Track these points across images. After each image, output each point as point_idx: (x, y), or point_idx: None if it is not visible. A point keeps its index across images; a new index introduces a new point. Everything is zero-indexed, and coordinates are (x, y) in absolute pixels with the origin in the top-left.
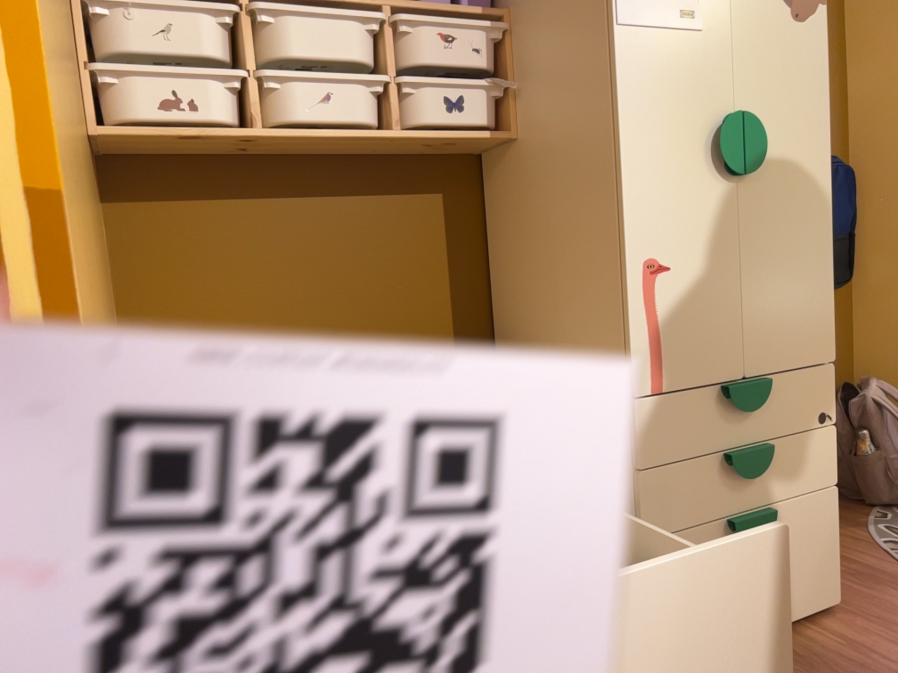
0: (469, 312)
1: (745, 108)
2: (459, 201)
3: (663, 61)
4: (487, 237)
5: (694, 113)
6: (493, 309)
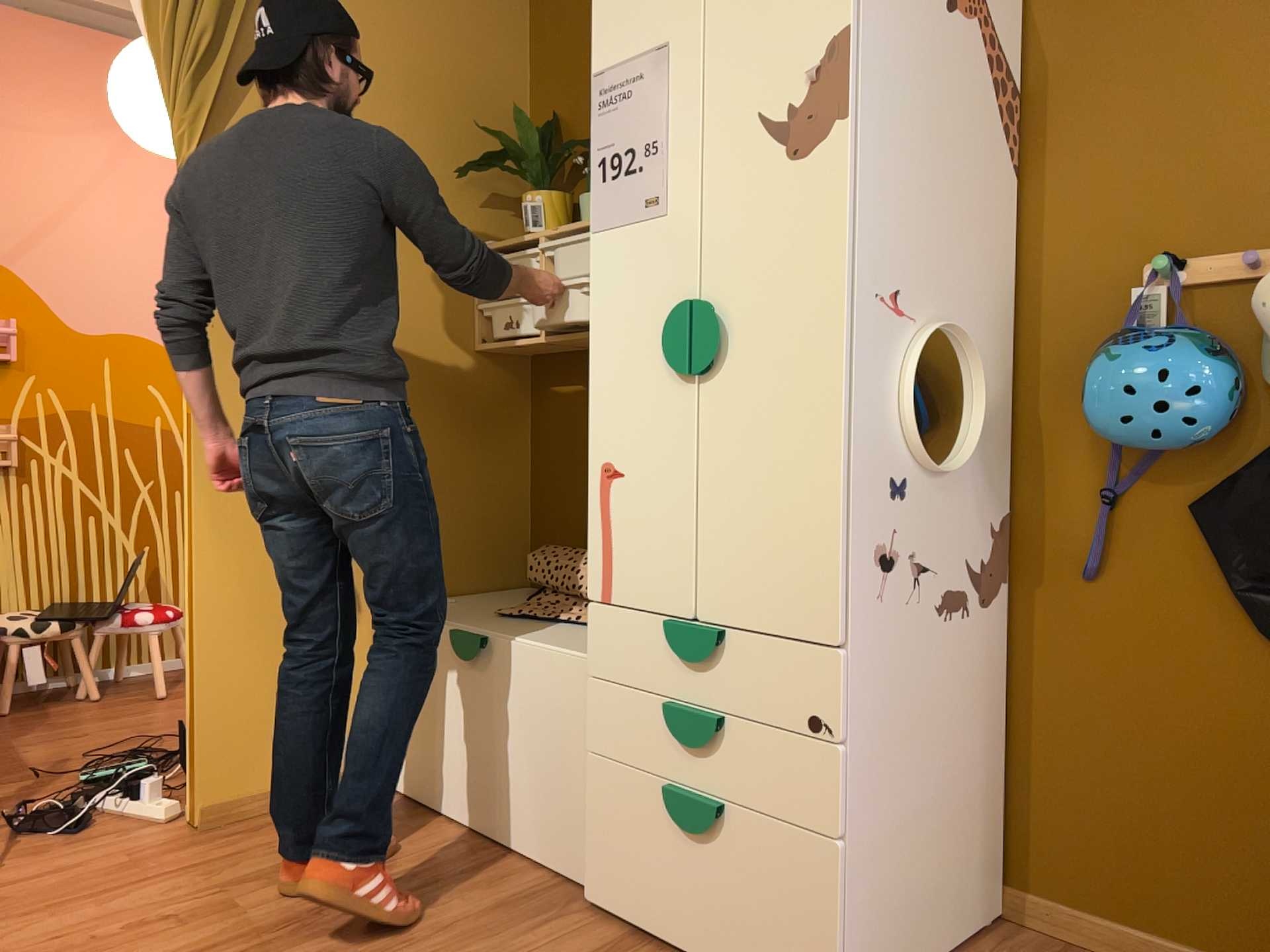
0: None
1: (713, 291)
2: None
3: (628, 257)
4: None
5: (654, 306)
6: None
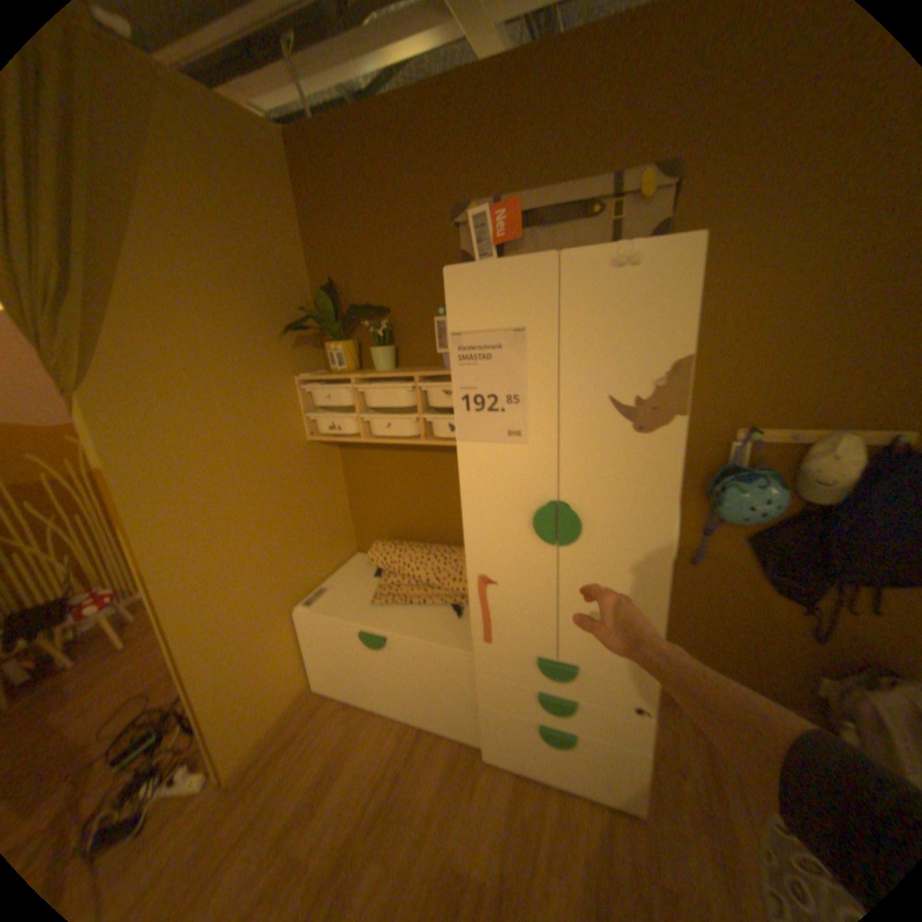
0: None
1: (568, 497)
2: None
3: (492, 463)
4: None
5: (517, 497)
6: None
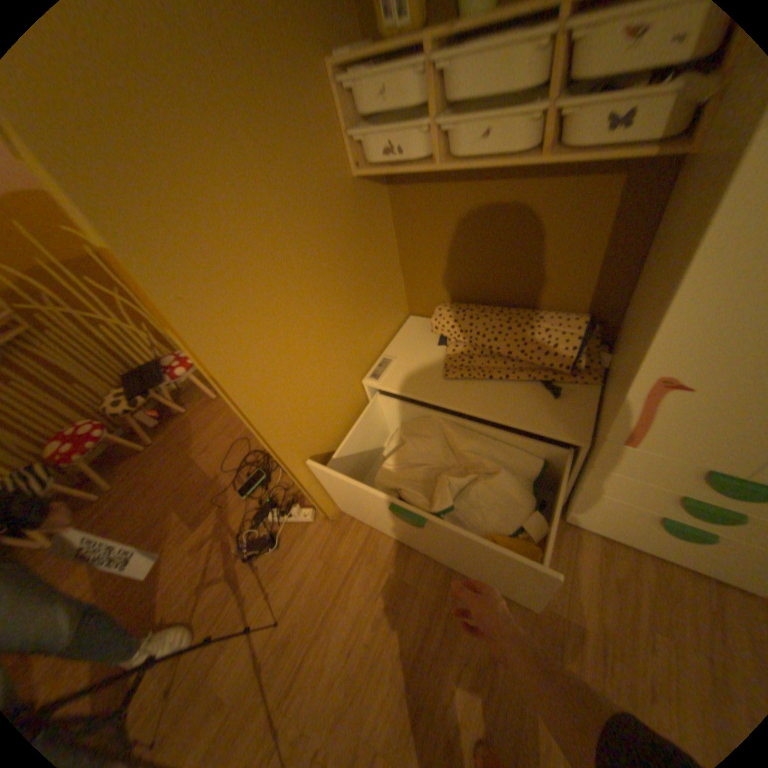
0: (612, 277)
1: None
2: (641, 183)
3: None
4: (658, 220)
5: None
6: (636, 280)
